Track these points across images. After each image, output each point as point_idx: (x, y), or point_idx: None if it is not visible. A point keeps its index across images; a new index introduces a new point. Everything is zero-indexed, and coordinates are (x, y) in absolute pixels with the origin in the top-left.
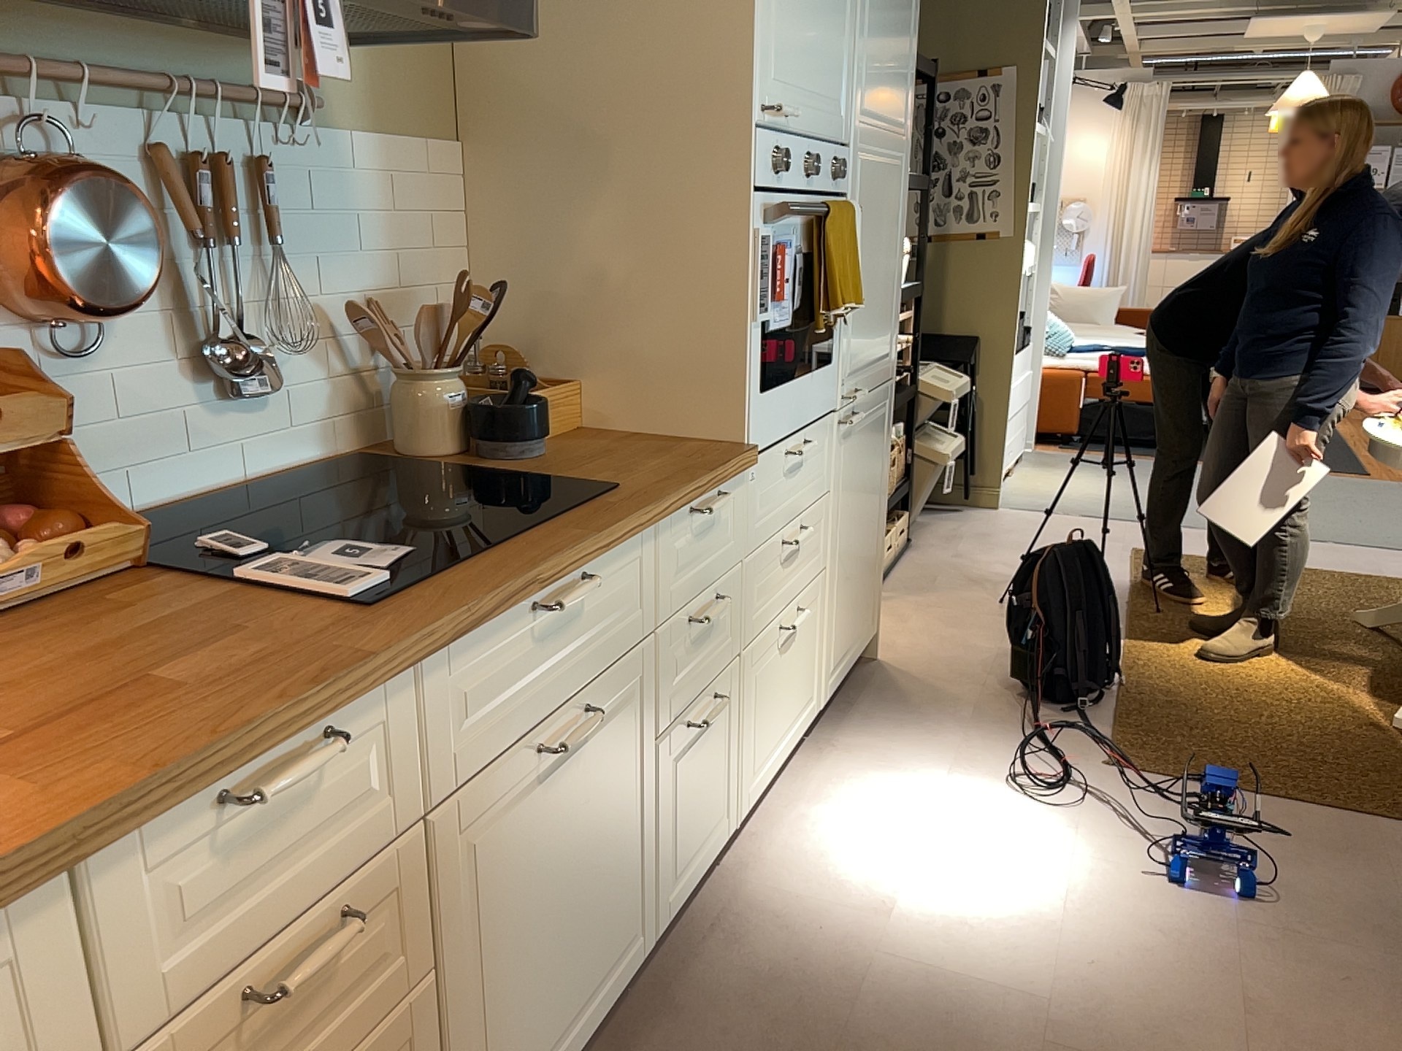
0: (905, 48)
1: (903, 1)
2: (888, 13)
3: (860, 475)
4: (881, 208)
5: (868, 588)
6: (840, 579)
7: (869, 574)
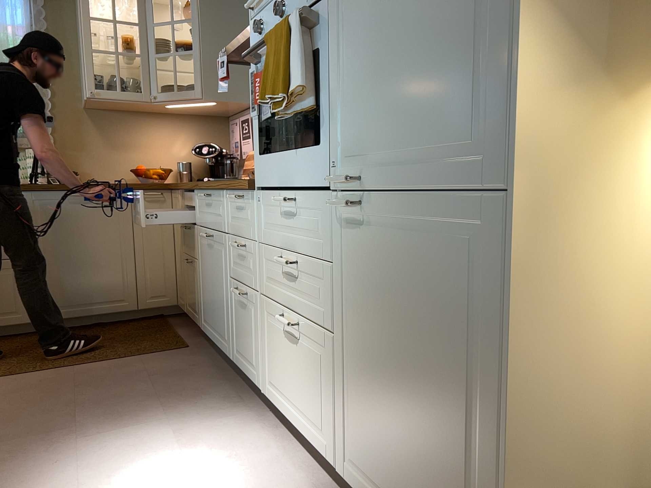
0: None
1: None
2: None
3: (397, 295)
4: None
5: None
6: (360, 381)
7: None
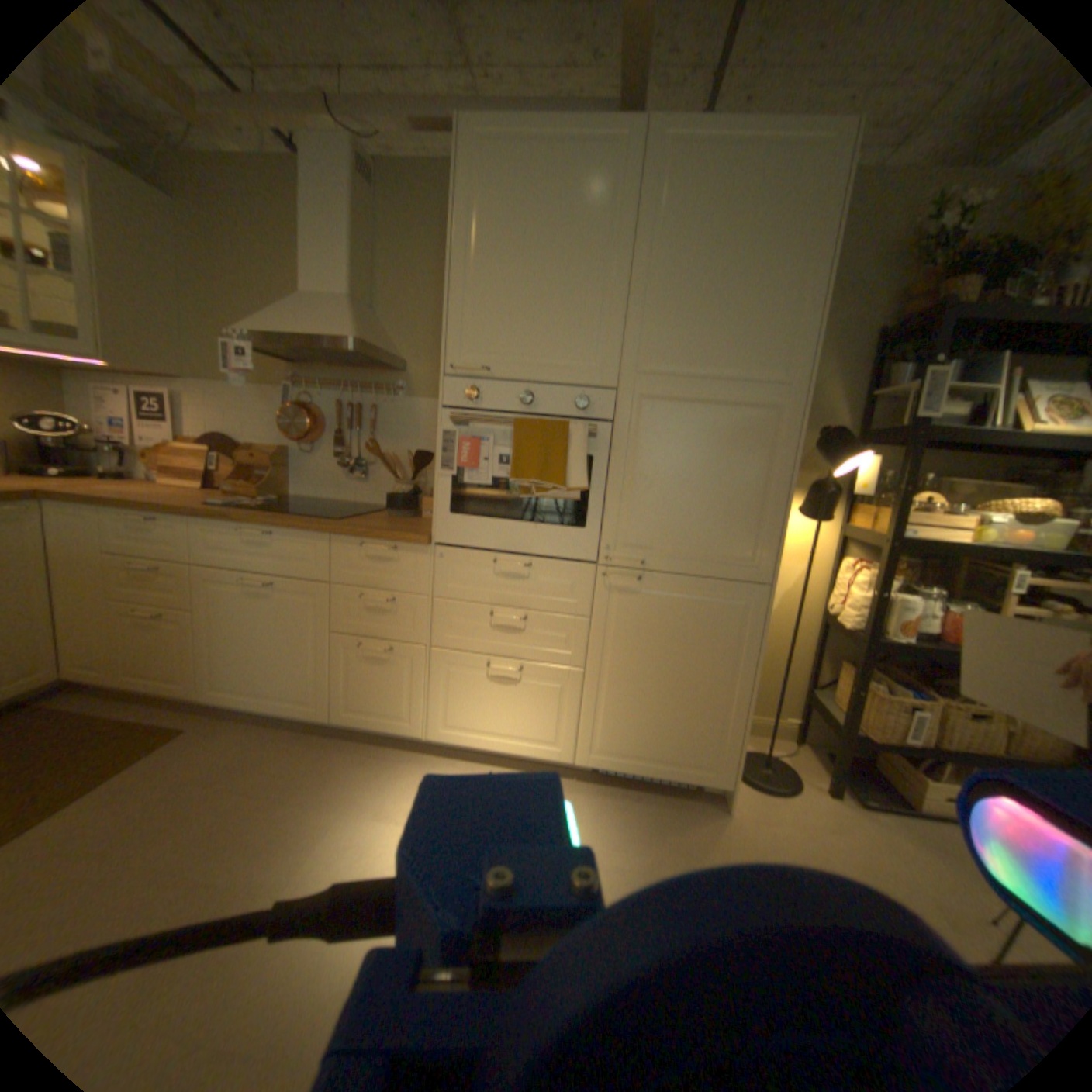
0: (782, 305)
1: (767, 268)
2: (716, 284)
3: (666, 633)
4: (711, 433)
5: (701, 741)
6: (614, 692)
7: (703, 729)
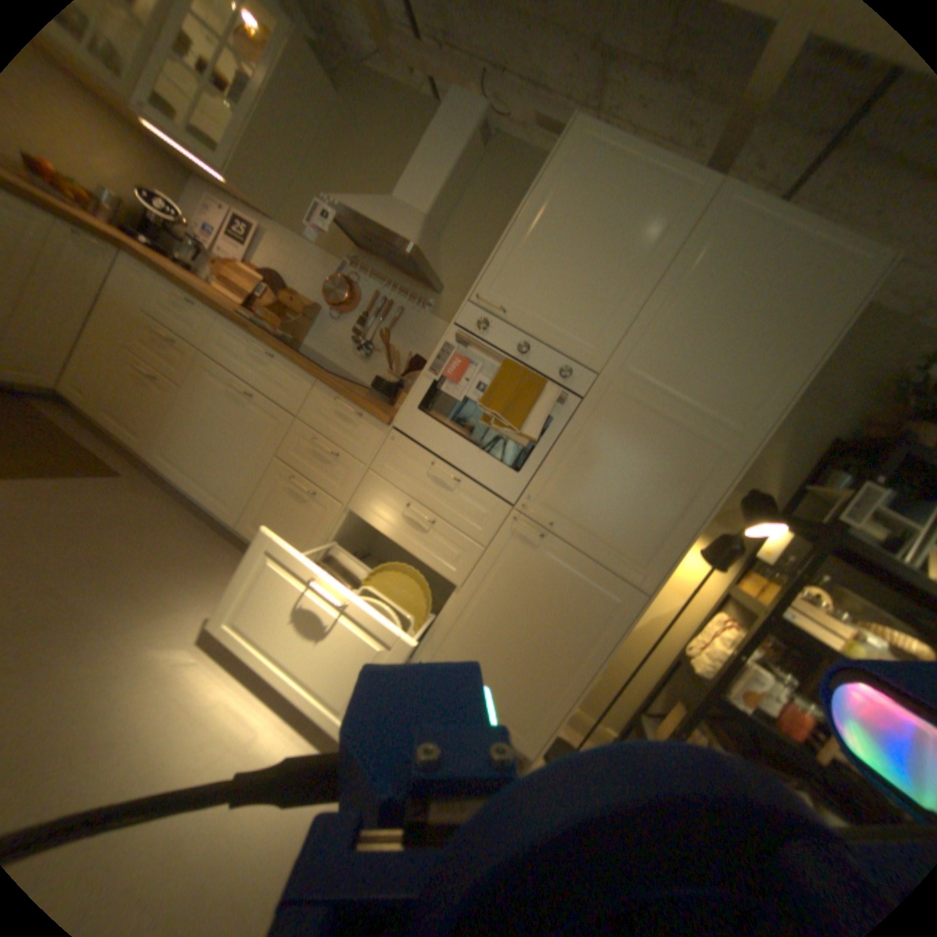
0: (767, 371)
1: (767, 337)
2: (719, 330)
3: (542, 595)
4: (659, 447)
5: (528, 703)
6: (475, 622)
7: (534, 694)
